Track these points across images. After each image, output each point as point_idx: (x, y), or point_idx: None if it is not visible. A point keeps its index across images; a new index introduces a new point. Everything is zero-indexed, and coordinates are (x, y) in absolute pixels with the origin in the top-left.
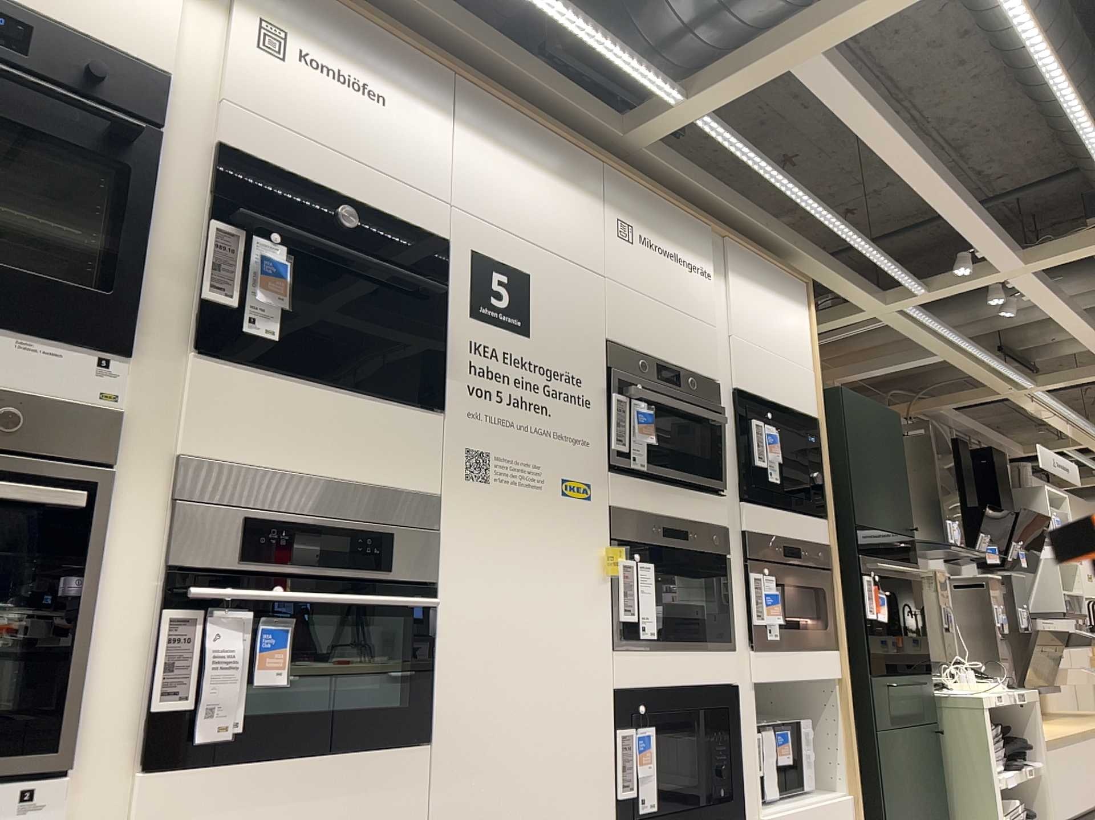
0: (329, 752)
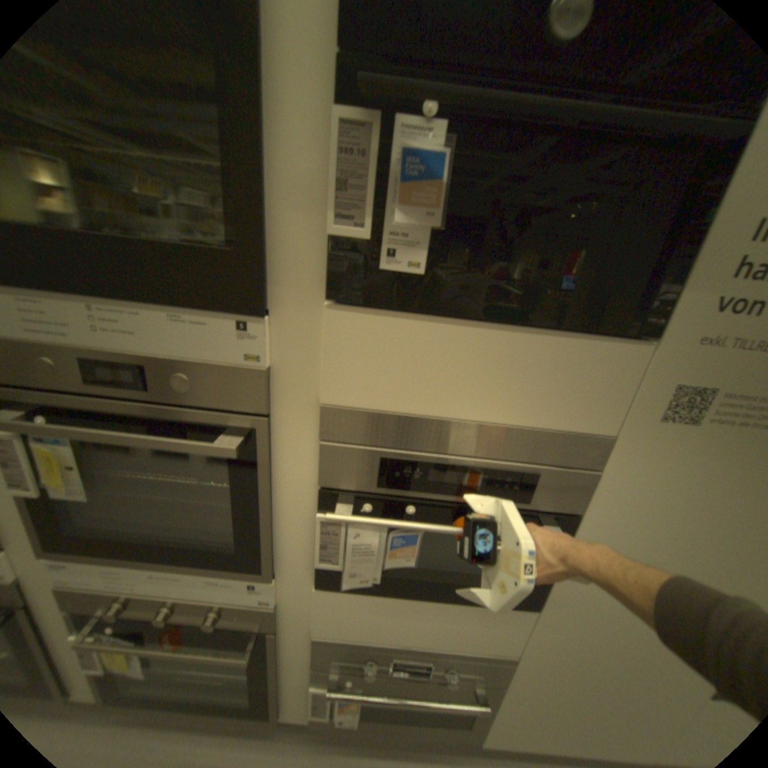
0: (447, 602)
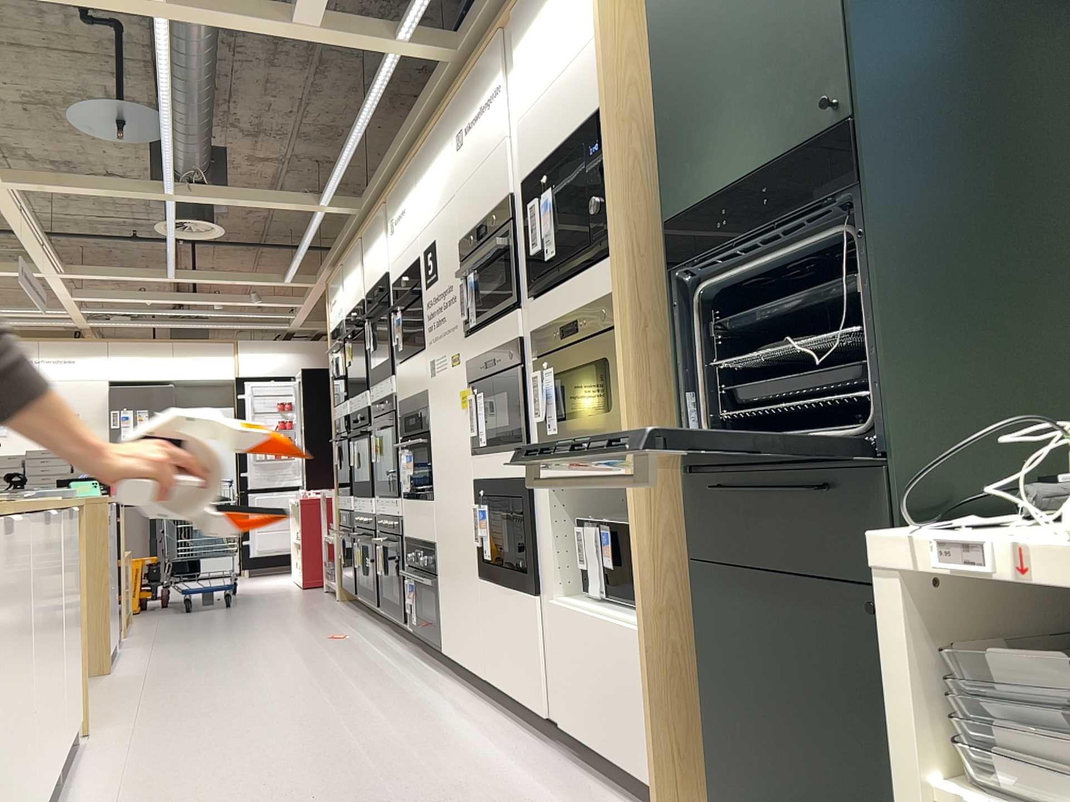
0: (419, 499)
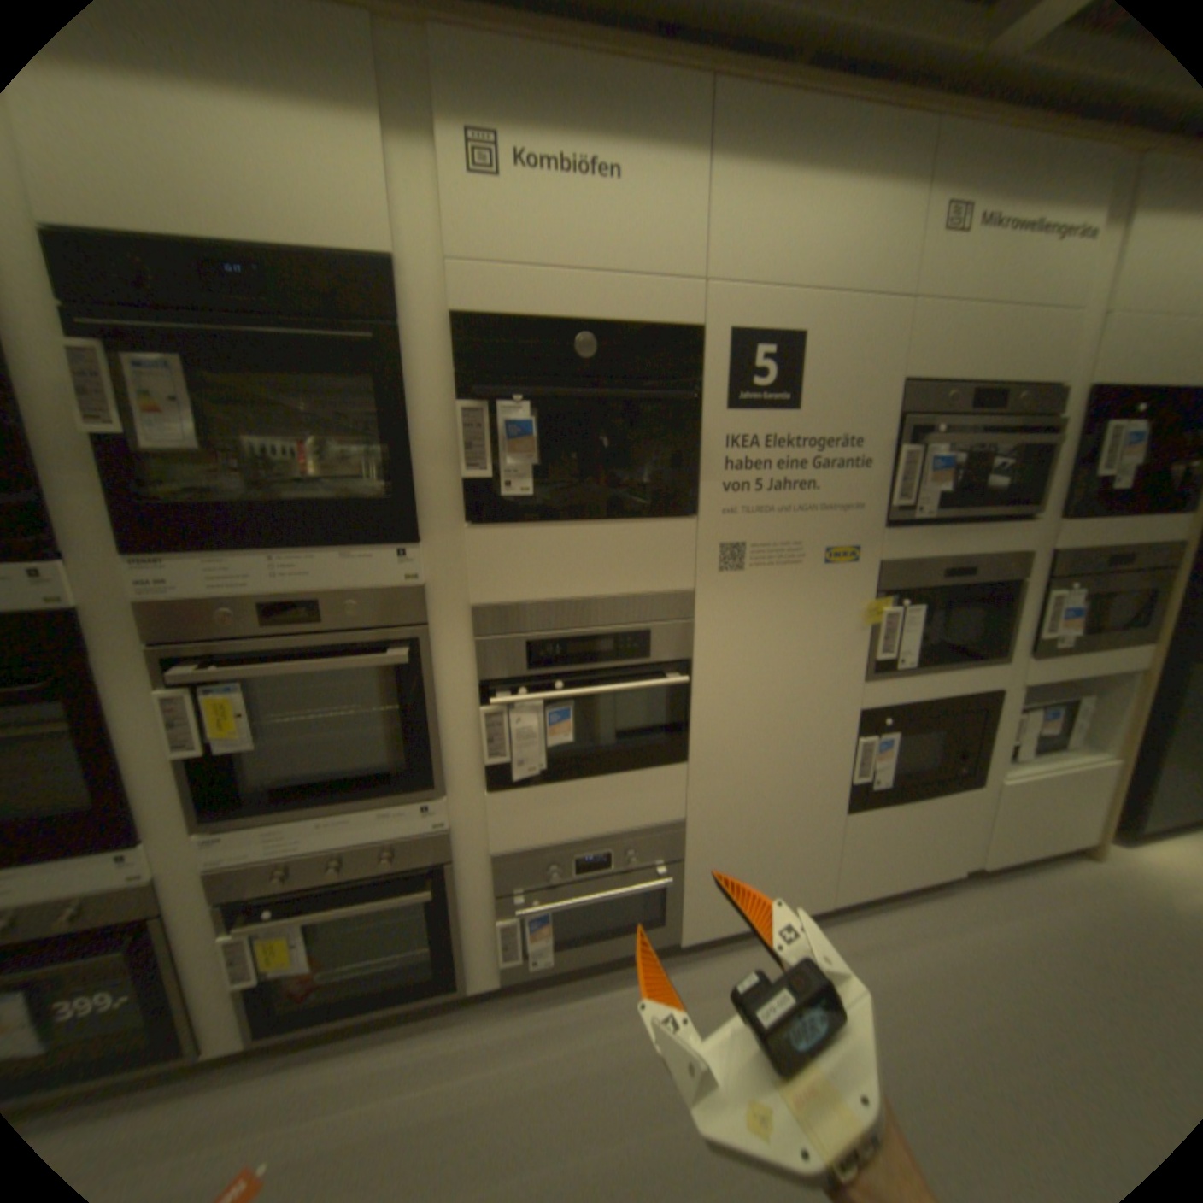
0: (608, 773)
